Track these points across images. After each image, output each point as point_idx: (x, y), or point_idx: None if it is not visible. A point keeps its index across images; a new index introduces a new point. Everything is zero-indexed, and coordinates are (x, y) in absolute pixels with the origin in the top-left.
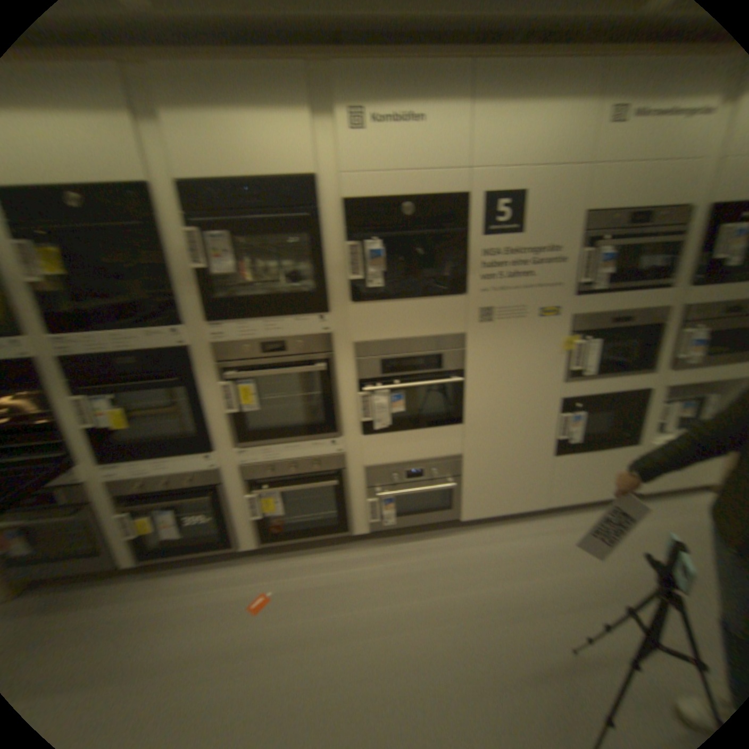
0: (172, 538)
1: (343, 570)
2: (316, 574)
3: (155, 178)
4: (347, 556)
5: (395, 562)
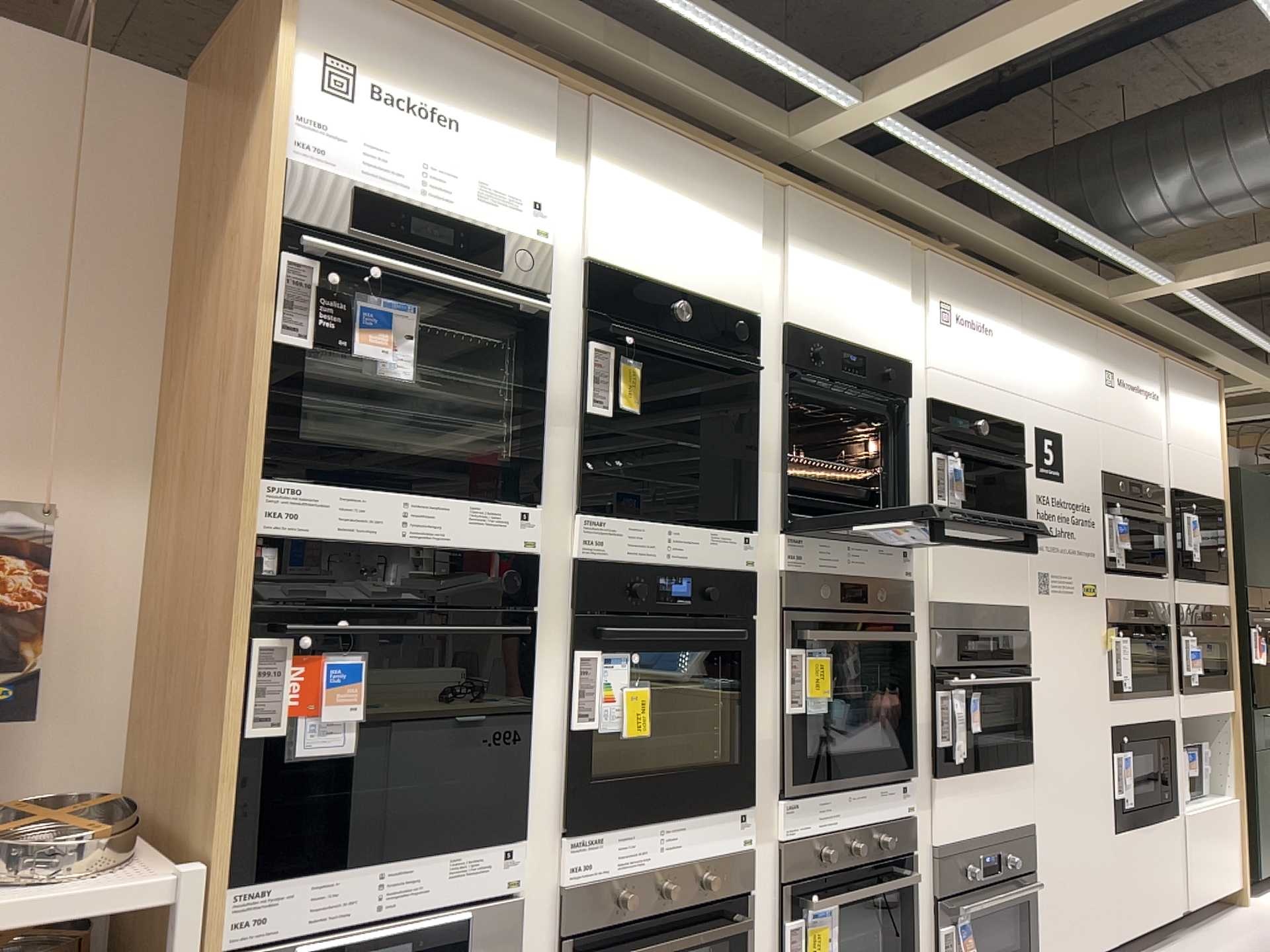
0: None
1: None
2: None
3: (765, 319)
4: None
5: None
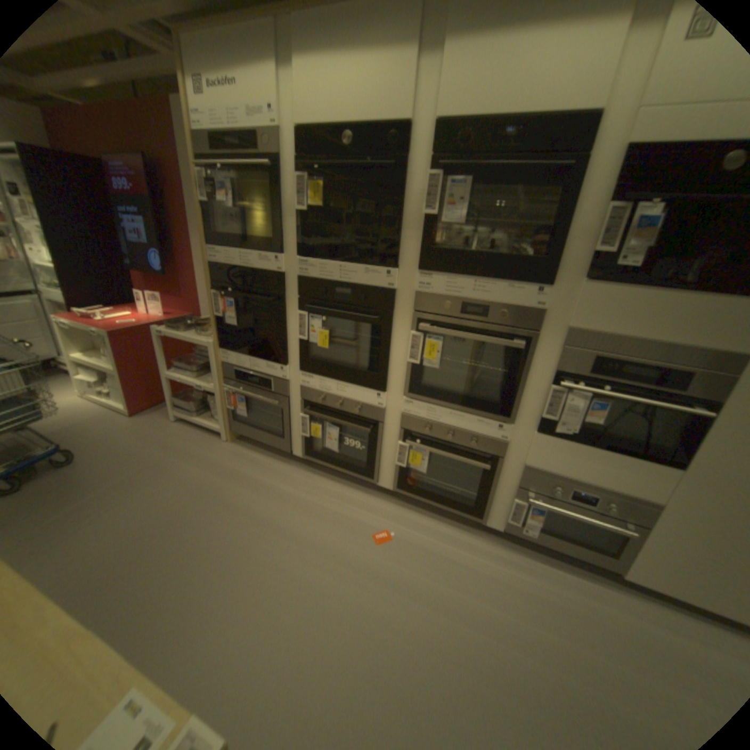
0: (337, 450)
1: (468, 553)
2: (441, 542)
3: (424, 118)
4: (476, 542)
5: (527, 577)
